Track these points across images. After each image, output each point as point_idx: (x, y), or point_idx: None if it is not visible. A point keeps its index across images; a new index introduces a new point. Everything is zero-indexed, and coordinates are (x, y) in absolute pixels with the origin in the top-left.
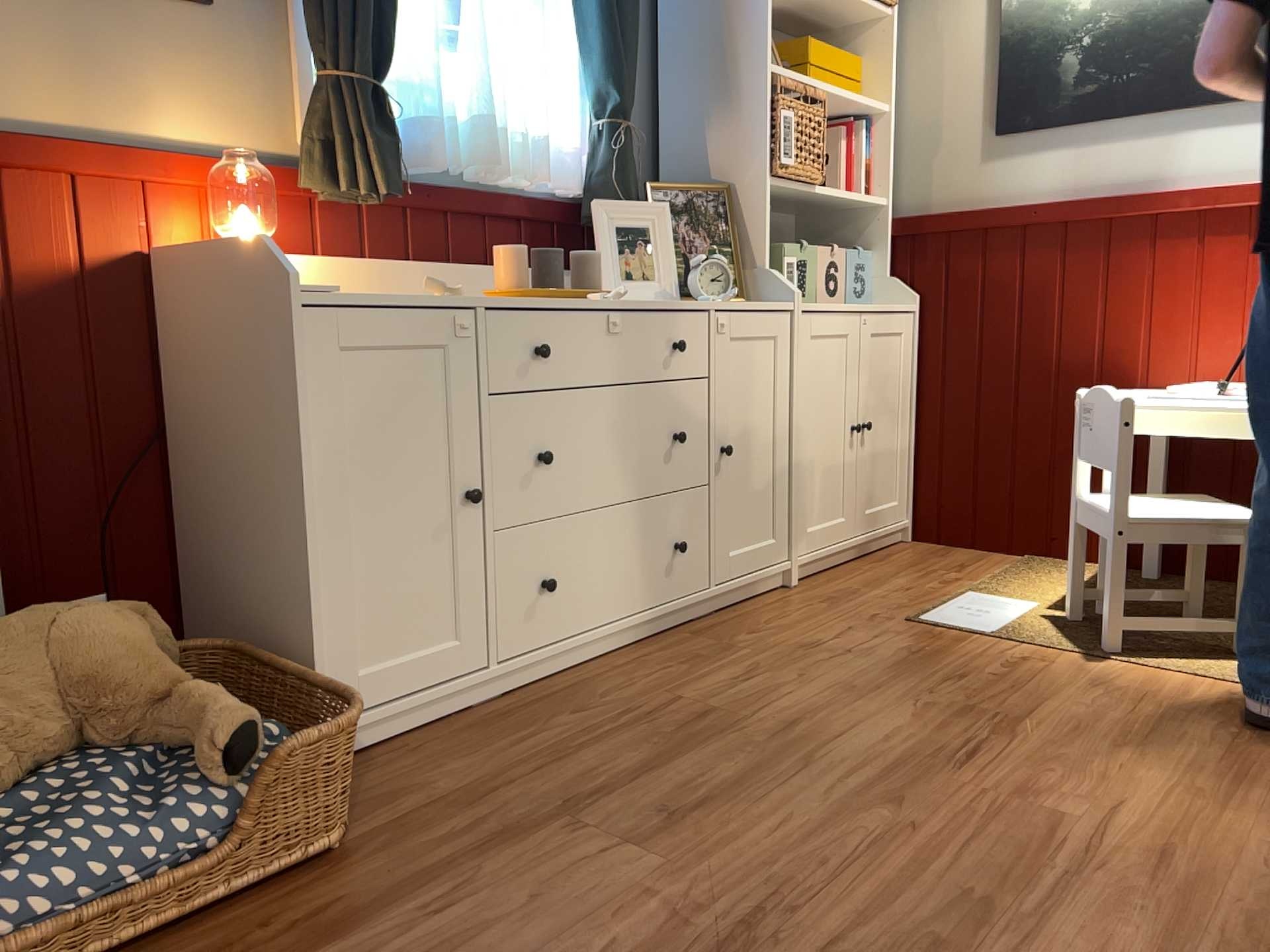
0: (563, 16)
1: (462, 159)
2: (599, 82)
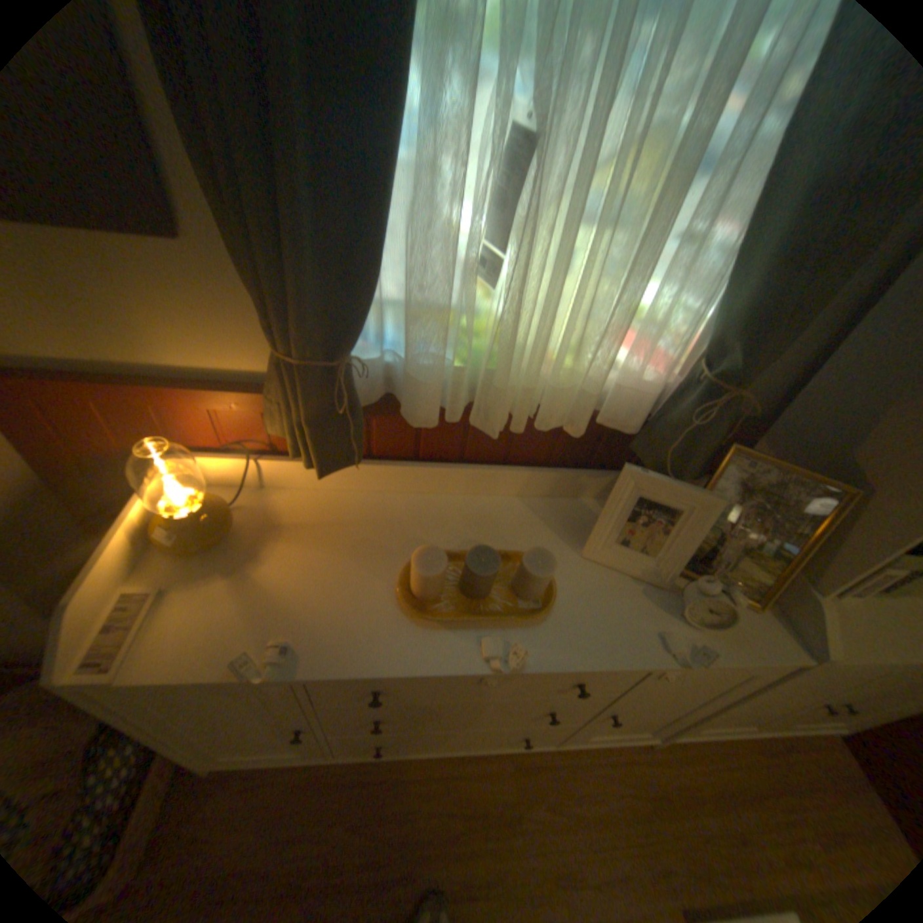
0: (737, 206)
1: (478, 399)
2: (732, 326)
